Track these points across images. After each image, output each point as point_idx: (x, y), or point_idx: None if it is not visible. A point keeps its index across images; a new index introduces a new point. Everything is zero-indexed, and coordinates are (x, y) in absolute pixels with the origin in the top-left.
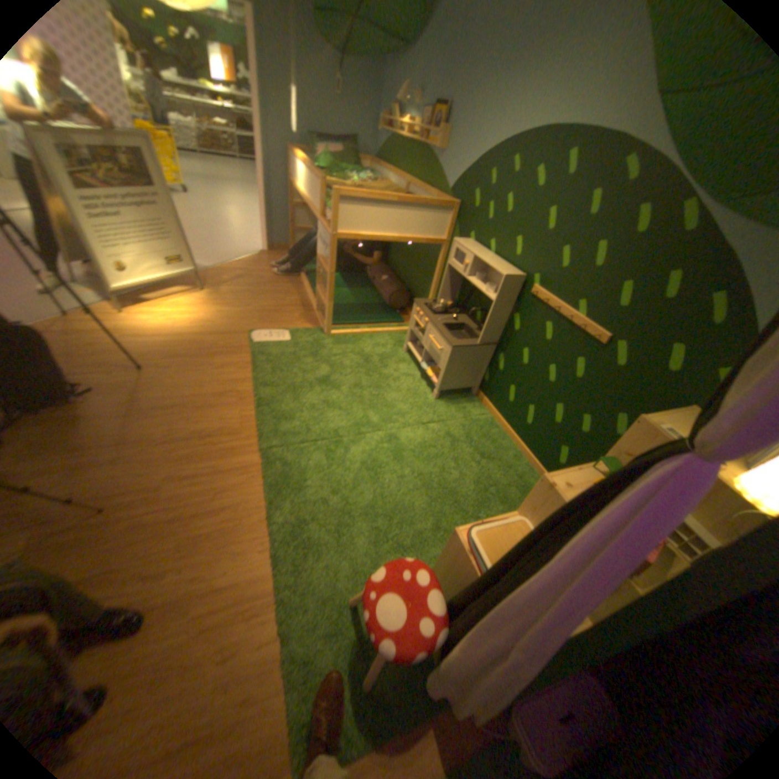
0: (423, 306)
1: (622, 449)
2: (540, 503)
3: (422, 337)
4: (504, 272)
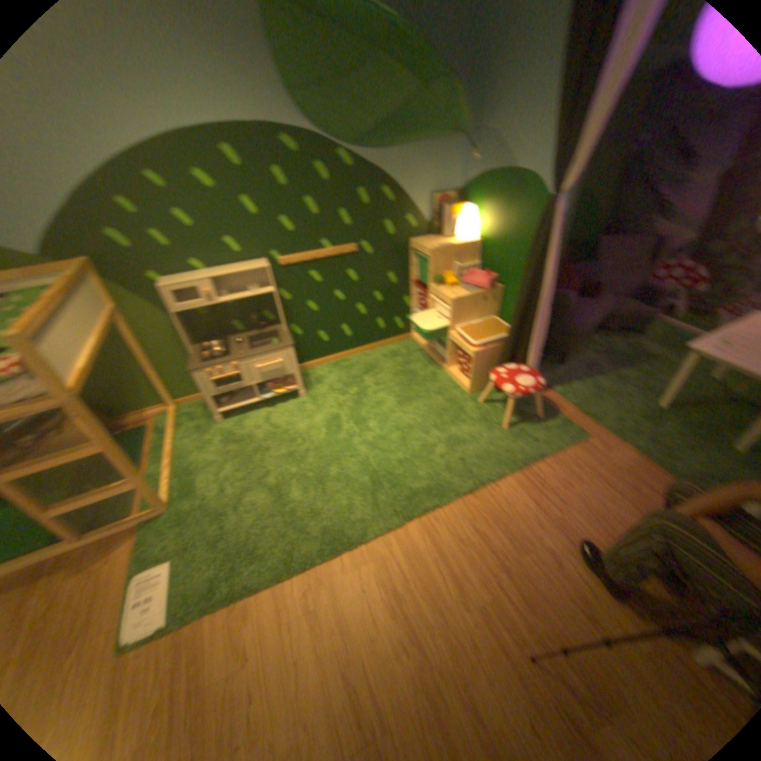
0: (202, 363)
1: (432, 270)
2: (456, 310)
3: (235, 383)
4: (256, 265)
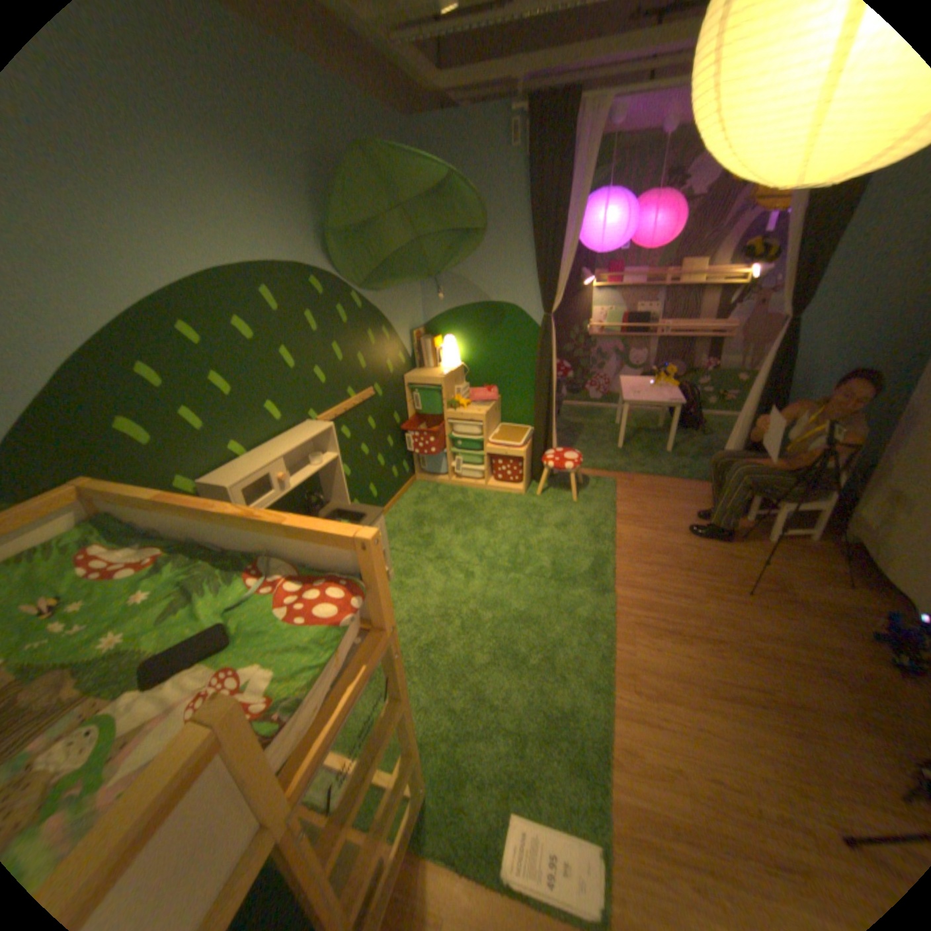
0: None
1: (445, 396)
2: (486, 424)
3: None
4: (316, 427)
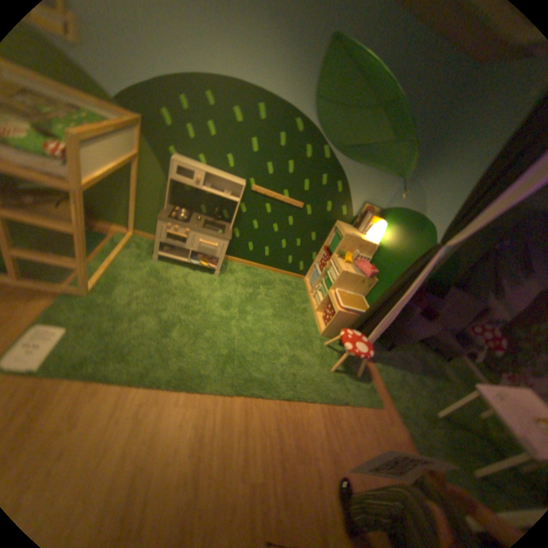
0: (169, 220)
1: (341, 247)
2: (342, 279)
3: (180, 244)
4: (238, 183)
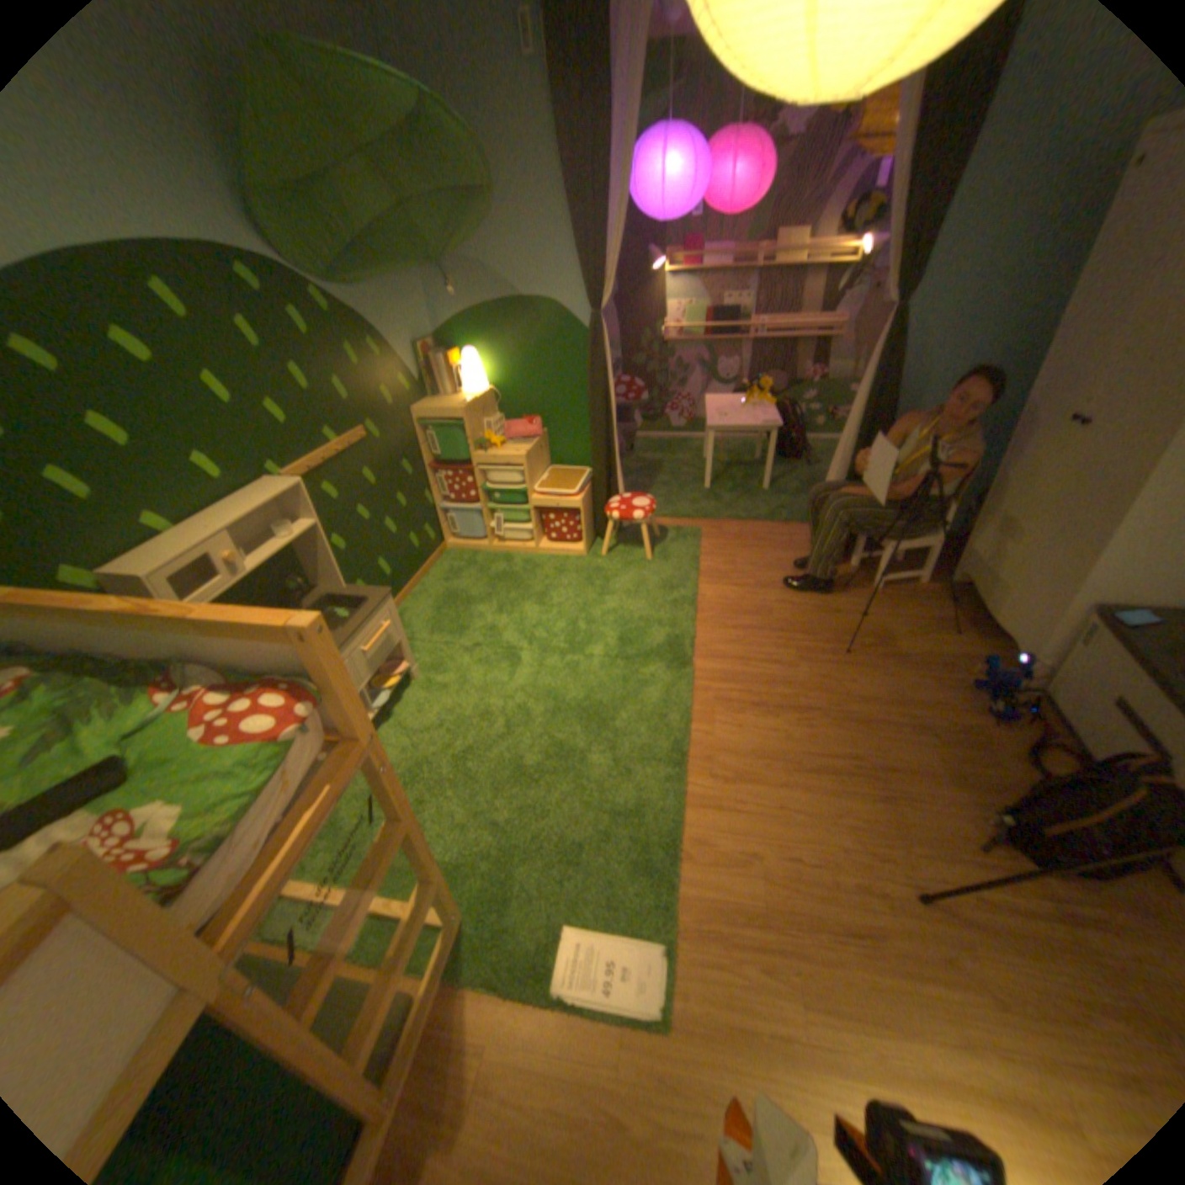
0: None
1: (471, 434)
2: (530, 468)
3: None
4: (278, 486)
